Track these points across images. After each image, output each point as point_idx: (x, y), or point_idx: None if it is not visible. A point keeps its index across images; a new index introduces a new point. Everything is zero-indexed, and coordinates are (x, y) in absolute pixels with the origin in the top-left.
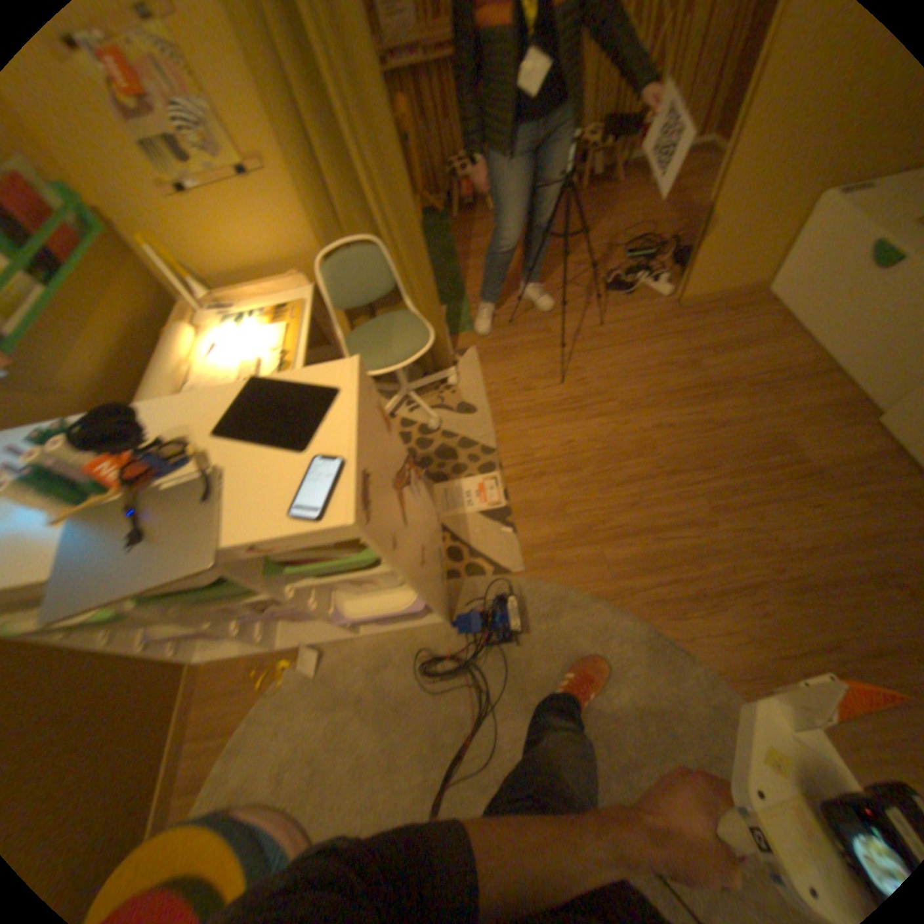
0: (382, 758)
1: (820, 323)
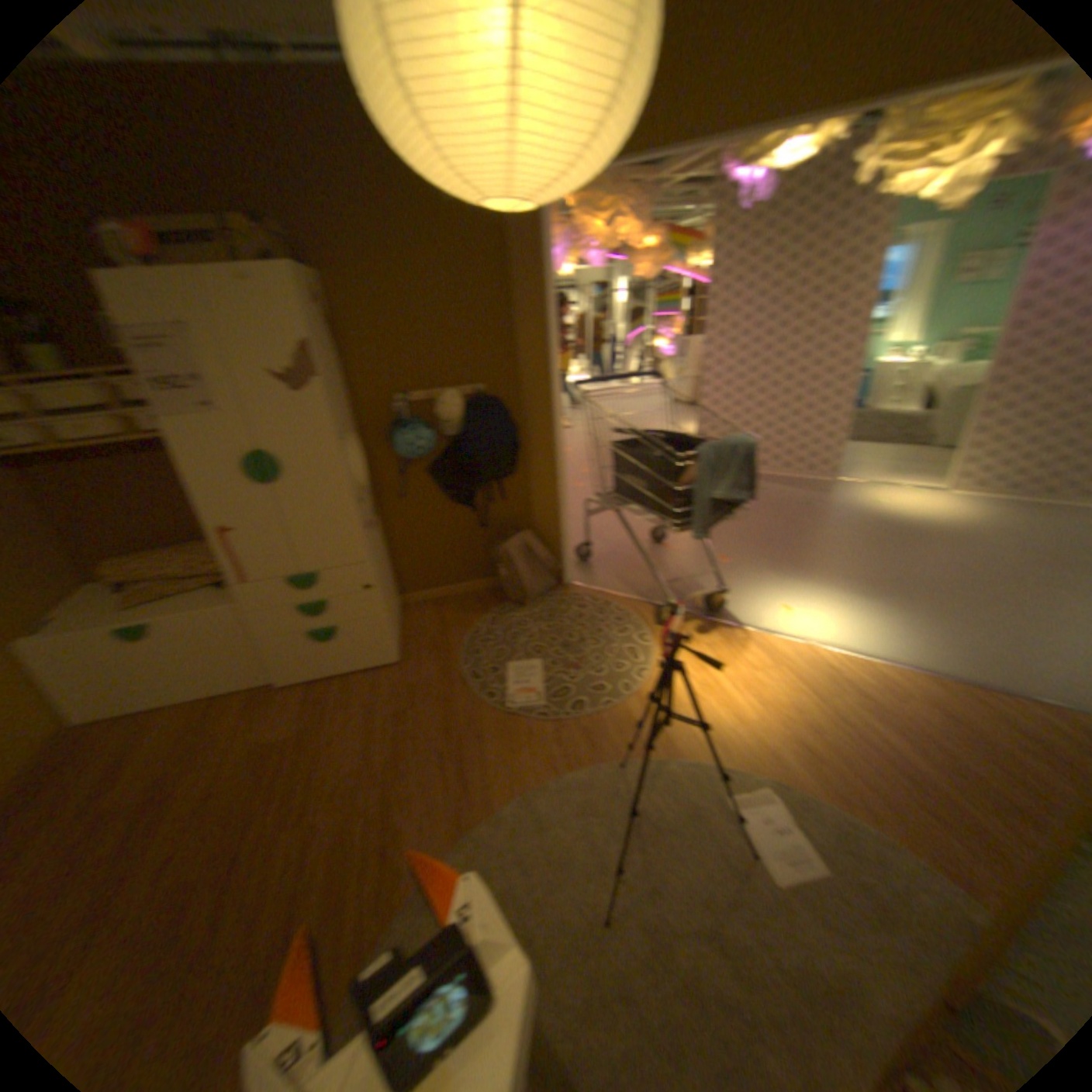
0: None
1: (149, 700)
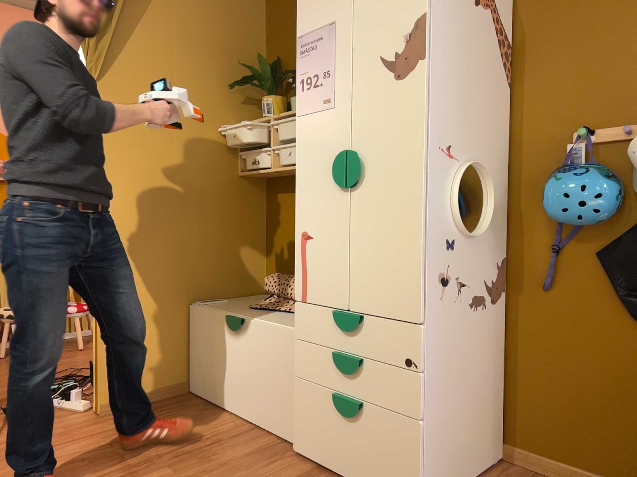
0: None
1: (229, 397)
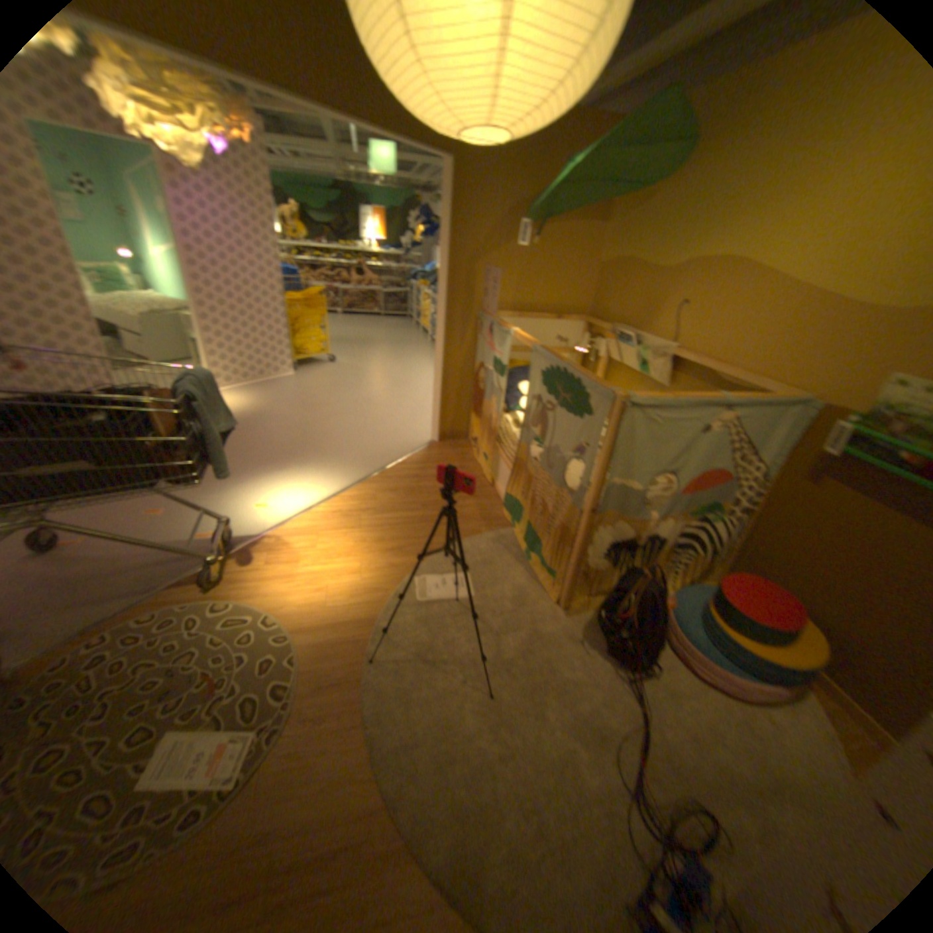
0: (705, 751)
1: None
